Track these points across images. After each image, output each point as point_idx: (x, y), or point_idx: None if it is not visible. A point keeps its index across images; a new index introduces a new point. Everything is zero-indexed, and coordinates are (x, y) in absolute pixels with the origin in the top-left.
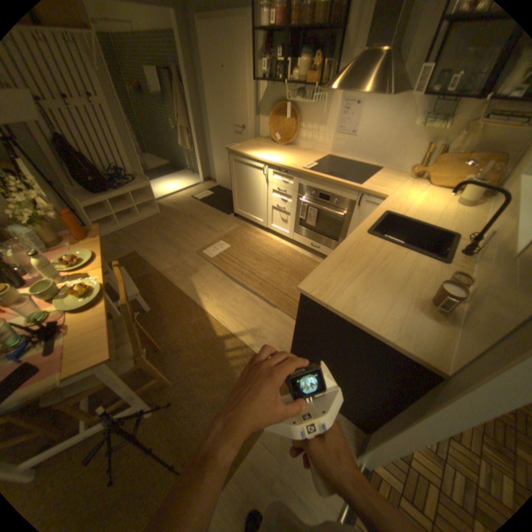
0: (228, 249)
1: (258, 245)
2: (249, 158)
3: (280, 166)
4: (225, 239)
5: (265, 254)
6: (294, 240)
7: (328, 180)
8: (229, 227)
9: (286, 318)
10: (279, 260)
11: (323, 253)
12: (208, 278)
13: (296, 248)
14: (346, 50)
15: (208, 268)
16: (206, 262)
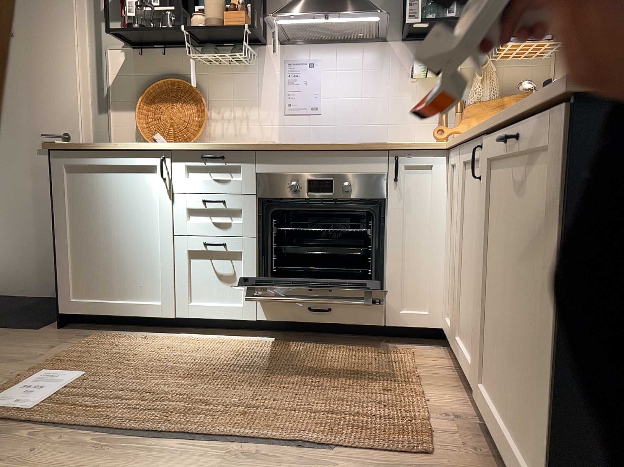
0: (80, 381)
1: (171, 355)
2: (118, 151)
3: (207, 147)
4: (59, 365)
5: (207, 365)
6: (262, 319)
7: (325, 147)
8: (56, 346)
9: (390, 462)
10: (252, 364)
11: (346, 323)
12: (45, 463)
13: (272, 340)
14: (273, 1)
15: (30, 439)
16: (10, 430)
